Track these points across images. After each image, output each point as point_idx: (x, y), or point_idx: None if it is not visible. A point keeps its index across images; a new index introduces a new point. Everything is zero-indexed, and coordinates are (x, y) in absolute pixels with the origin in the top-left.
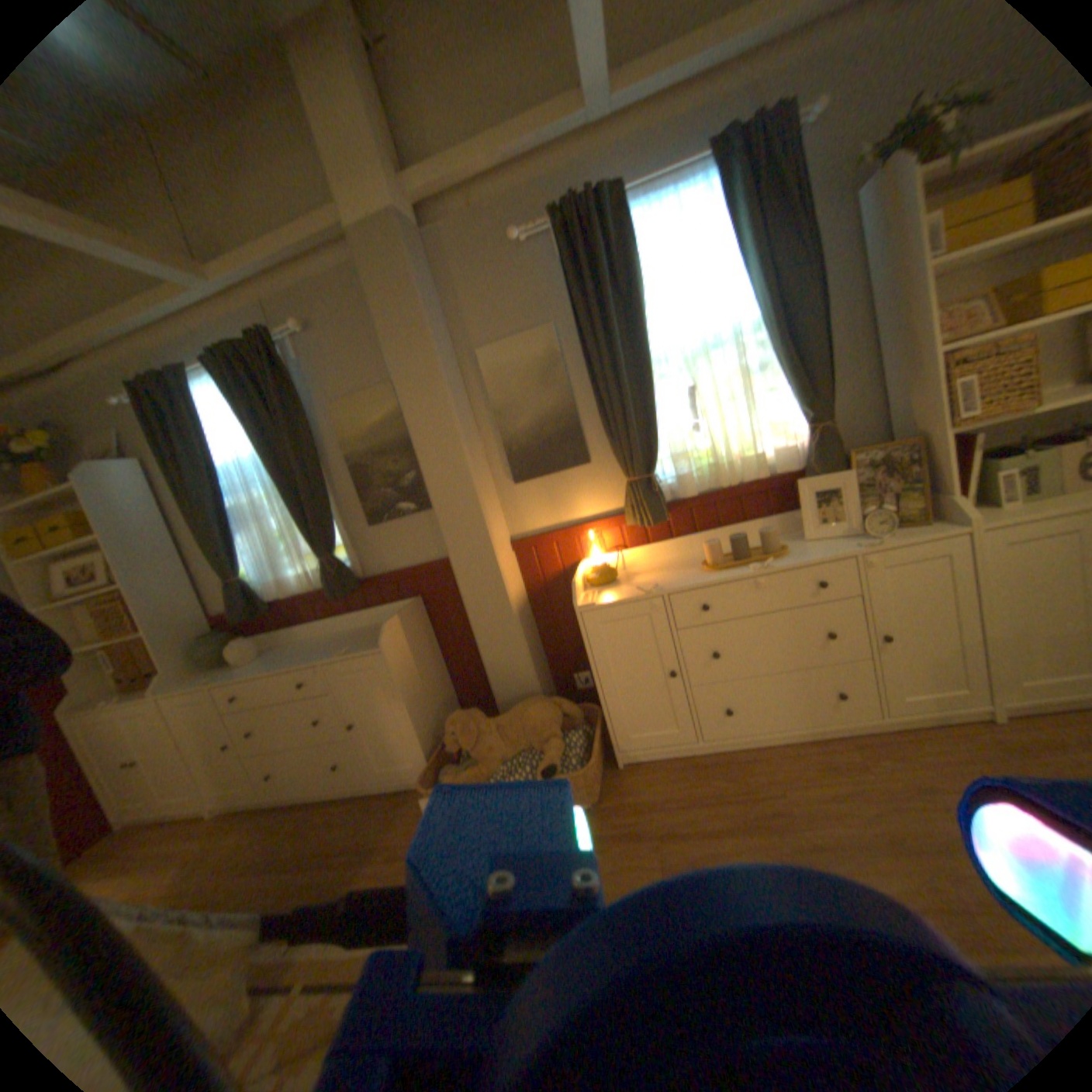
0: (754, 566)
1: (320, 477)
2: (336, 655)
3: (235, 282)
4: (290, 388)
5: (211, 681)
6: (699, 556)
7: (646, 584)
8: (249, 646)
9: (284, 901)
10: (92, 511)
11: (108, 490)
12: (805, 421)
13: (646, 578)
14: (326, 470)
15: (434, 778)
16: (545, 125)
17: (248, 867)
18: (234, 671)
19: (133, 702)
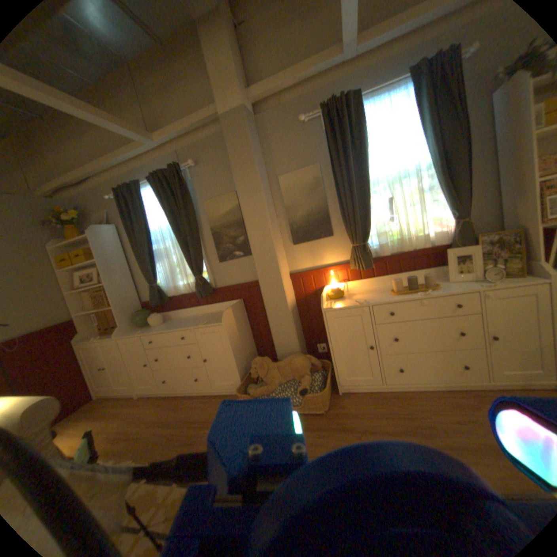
0: (421, 293)
1: (198, 236)
2: (201, 324)
3: (165, 141)
4: (187, 193)
5: (141, 332)
6: (389, 287)
7: (360, 300)
8: (159, 317)
9: (170, 441)
10: (93, 248)
11: (101, 238)
12: (453, 217)
13: (360, 296)
14: (201, 233)
15: (244, 389)
16: (322, 62)
17: (153, 423)
18: (152, 328)
19: (106, 339)
